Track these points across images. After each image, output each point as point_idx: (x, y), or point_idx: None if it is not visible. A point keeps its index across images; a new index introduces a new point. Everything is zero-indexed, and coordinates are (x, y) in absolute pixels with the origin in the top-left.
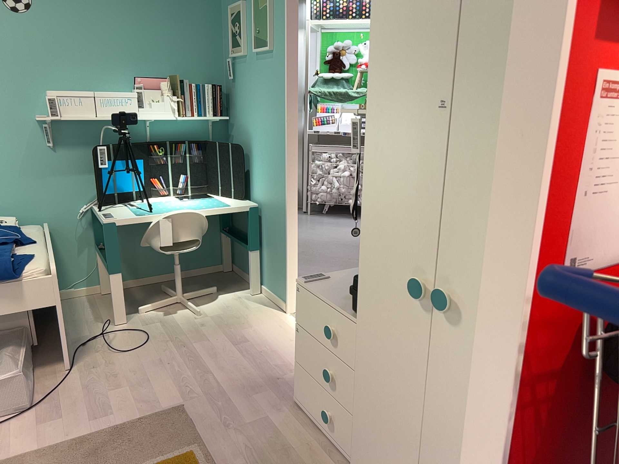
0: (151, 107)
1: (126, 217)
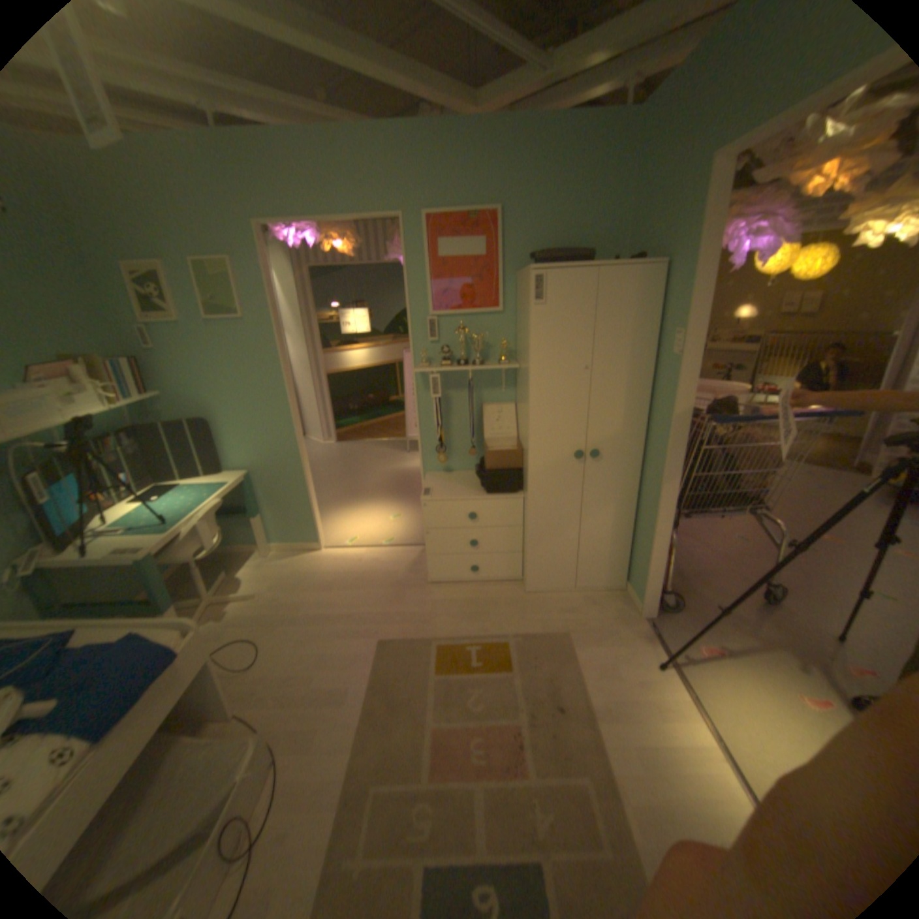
0: (66, 404)
1: (150, 543)
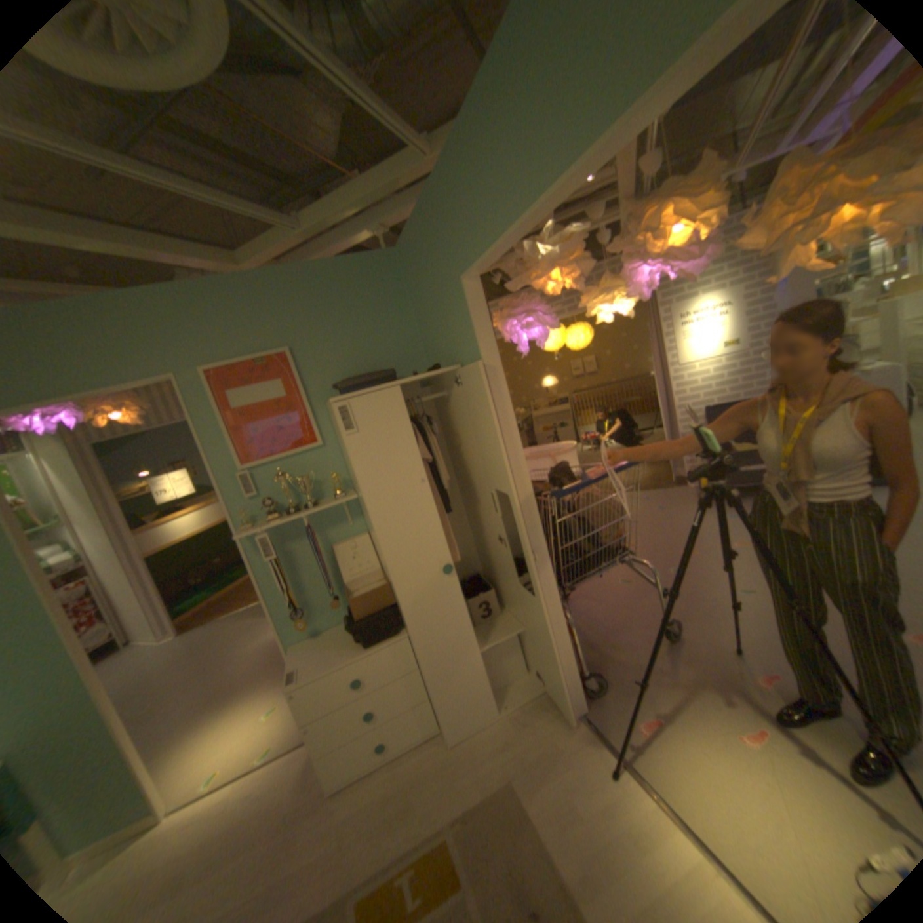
0: None
1: None
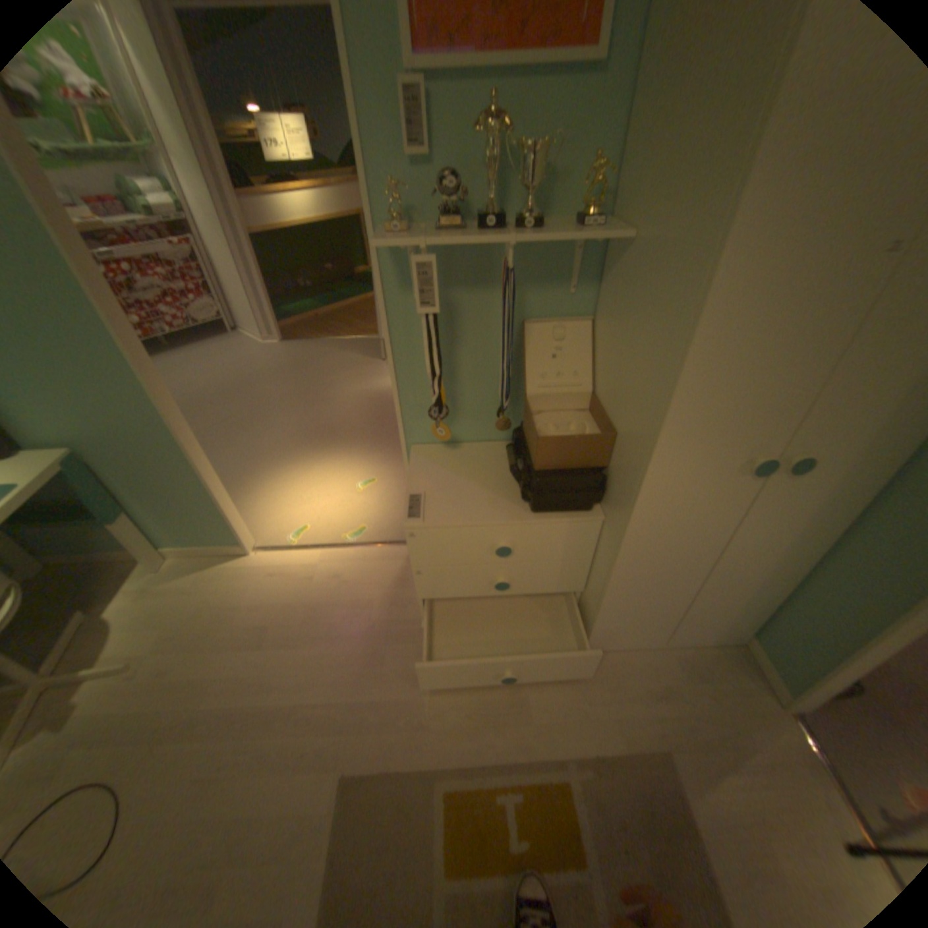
0: None
1: None
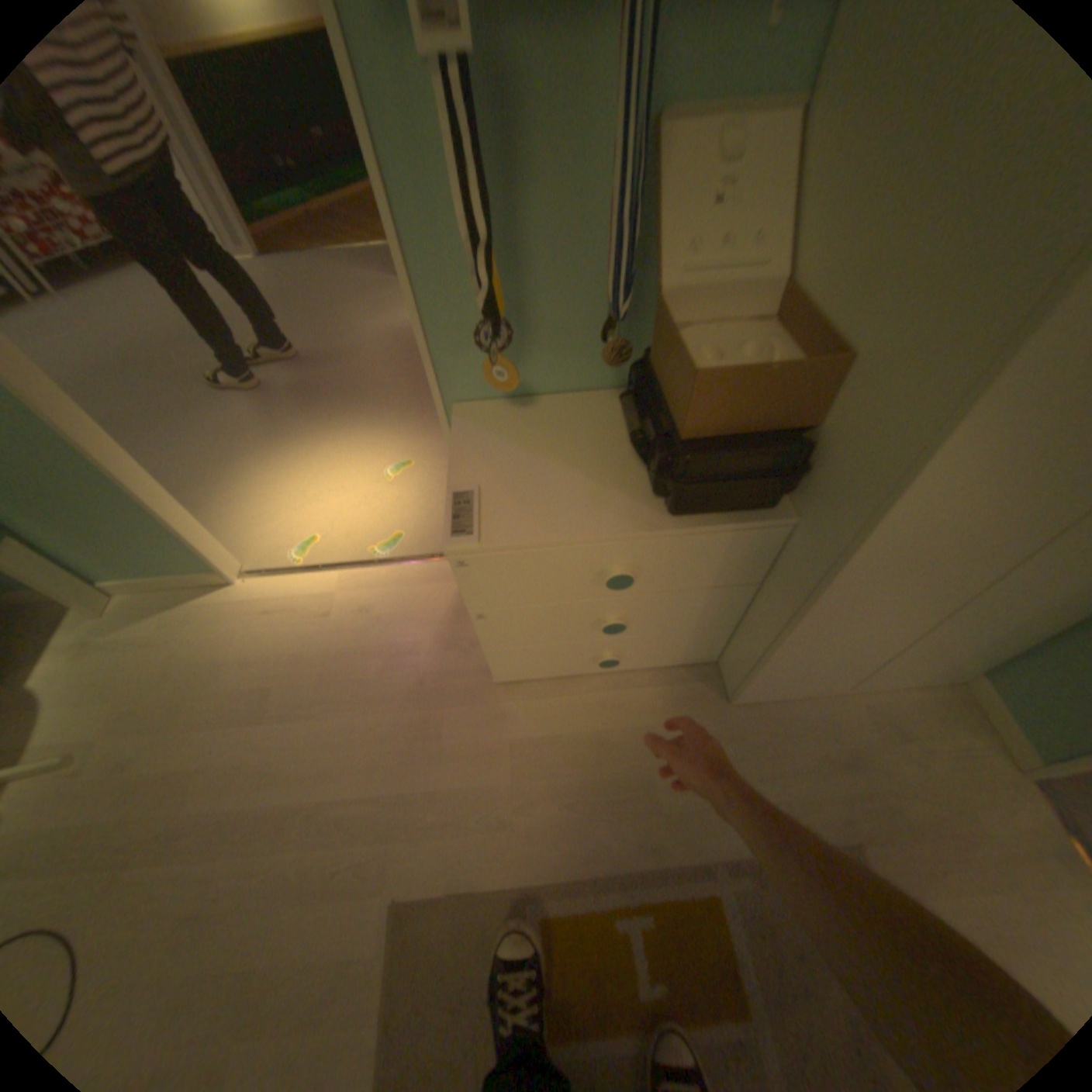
0: None
1: None
